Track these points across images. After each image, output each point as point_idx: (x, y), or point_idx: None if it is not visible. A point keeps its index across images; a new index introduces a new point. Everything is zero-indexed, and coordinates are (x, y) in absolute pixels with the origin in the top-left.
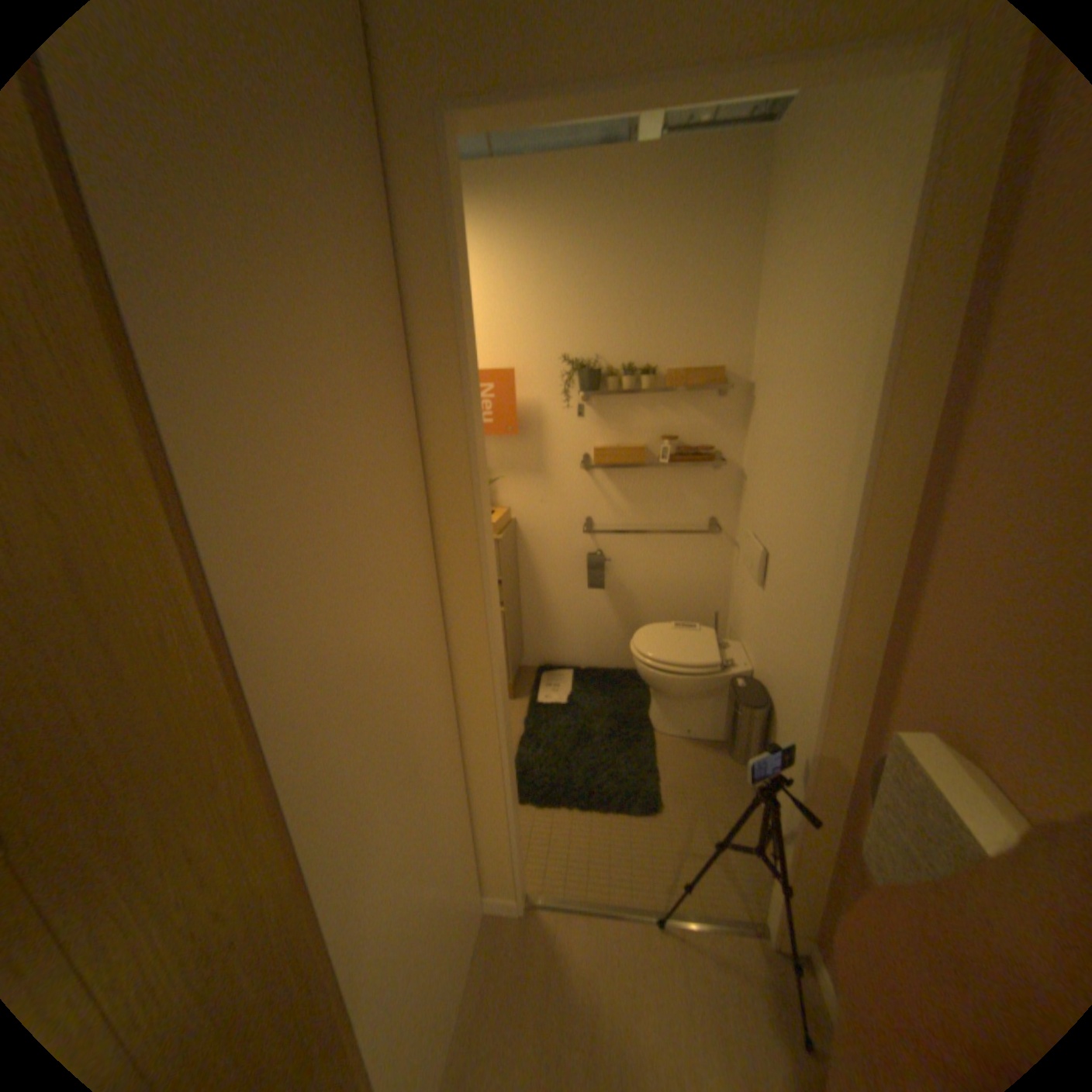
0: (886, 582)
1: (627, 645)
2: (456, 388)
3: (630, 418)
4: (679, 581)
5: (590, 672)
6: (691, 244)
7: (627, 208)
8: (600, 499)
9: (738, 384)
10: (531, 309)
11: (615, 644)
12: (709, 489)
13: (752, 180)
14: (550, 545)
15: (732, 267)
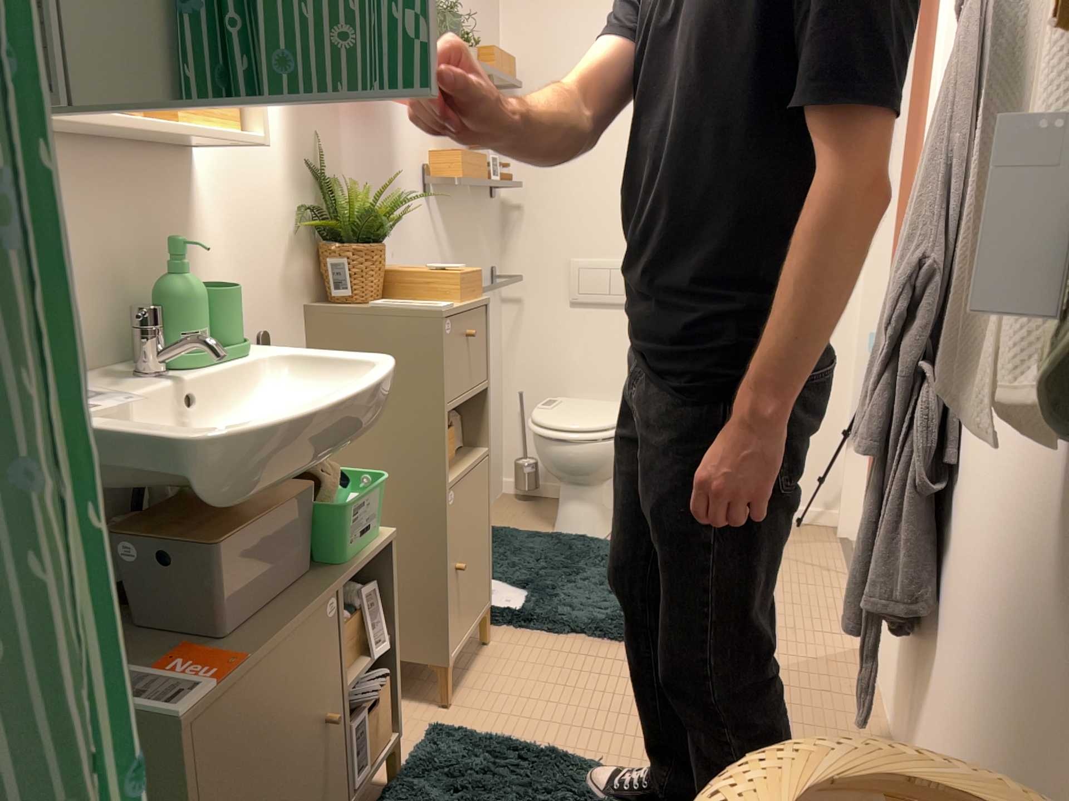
0: None
1: None
2: None
3: None
4: None
5: None
6: None
7: None
8: (436, 249)
9: None
10: None
11: None
12: (489, 231)
13: None
14: None
15: None
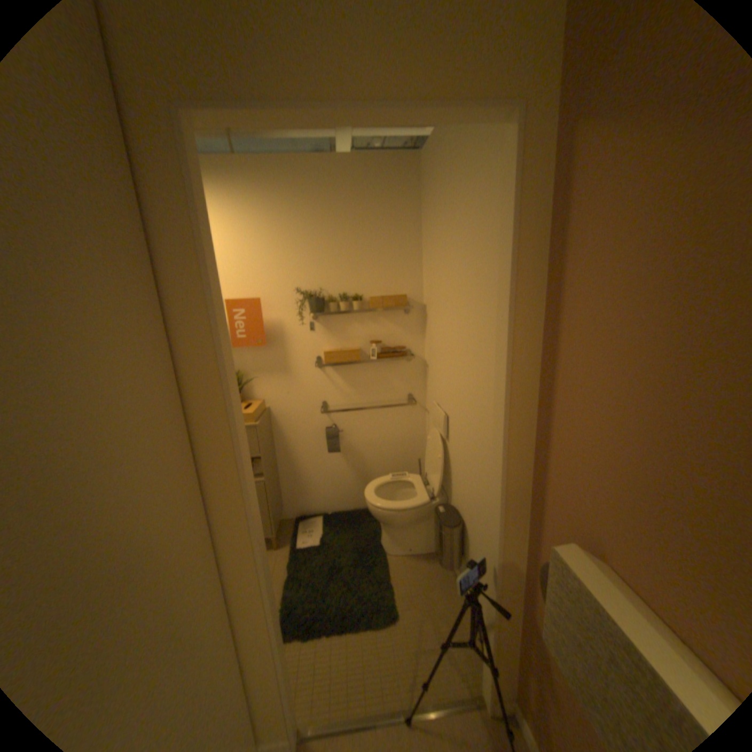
0: (522, 435)
1: (357, 490)
2: (202, 315)
3: (345, 329)
4: (389, 439)
5: (332, 515)
6: (374, 217)
7: (331, 192)
8: (329, 387)
9: (413, 305)
10: (267, 255)
11: (349, 491)
12: (402, 374)
13: (408, 181)
14: (295, 423)
15: (402, 232)
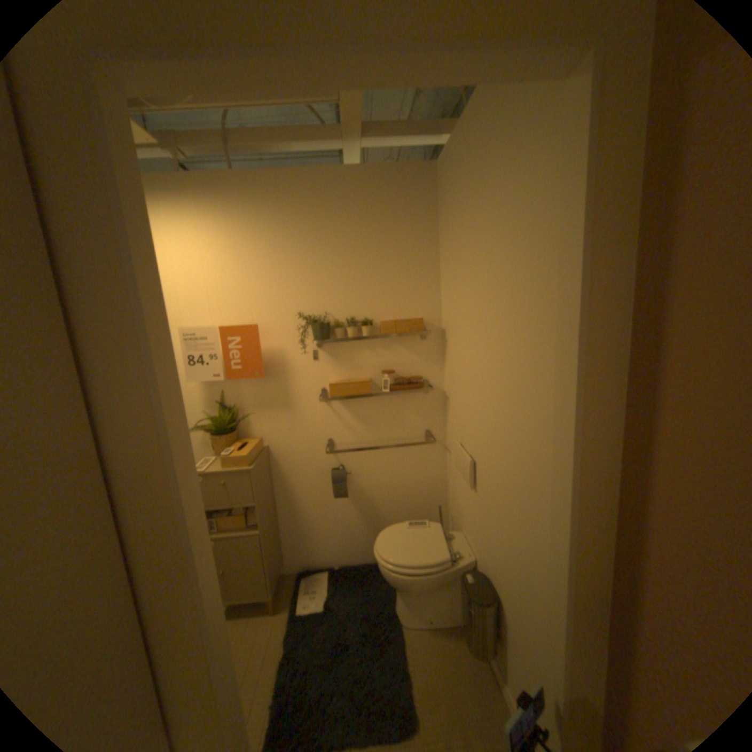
0: (592, 514)
1: (368, 540)
2: (142, 355)
3: (353, 357)
4: (404, 482)
5: (339, 570)
6: (386, 233)
7: (337, 207)
8: (335, 422)
9: (431, 330)
10: (267, 277)
11: (358, 541)
12: (419, 407)
13: (423, 193)
14: (296, 463)
15: (416, 249)
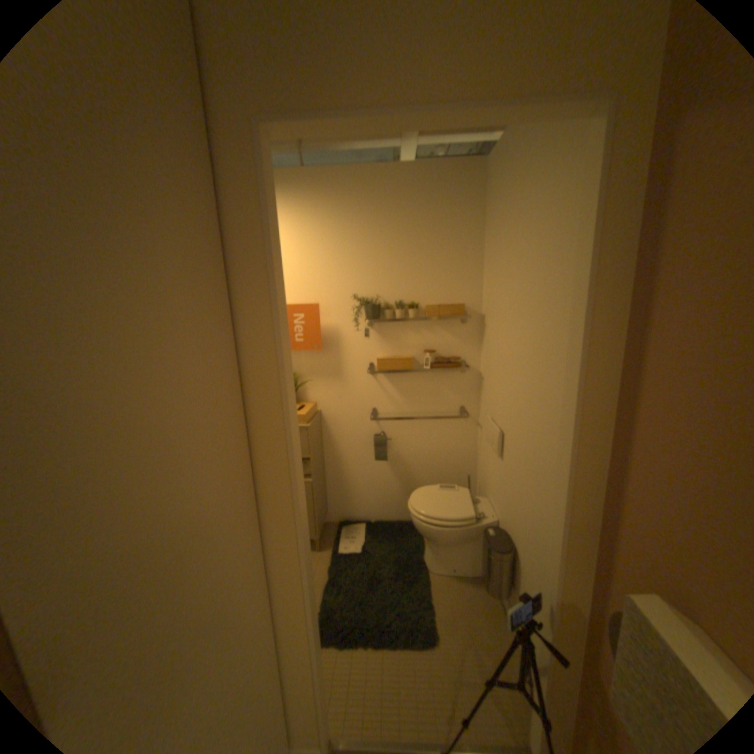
0: (592, 461)
1: (402, 501)
2: (267, 319)
3: (399, 337)
4: (438, 452)
5: (376, 524)
6: (436, 225)
7: (393, 201)
8: (379, 394)
9: (471, 315)
10: (329, 263)
11: (393, 501)
12: (456, 386)
13: (472, 188)
14: (344, 428)
15: (463, 241)
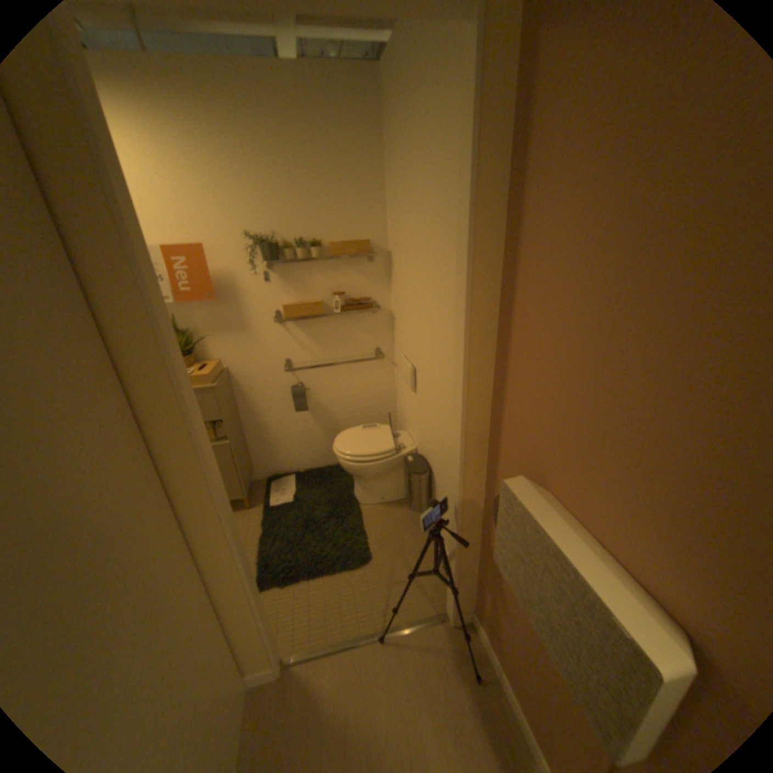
0: (480, 381)
1: (328, 447)
2: (120, 258)
3: (304, 279)
4: (358, 395)
5: (305, 472)
6: (329, 145)
7: (275, 111)
8: (291, 343)
9: (377, 252)
10: (205, 190)
11: (319, 448)
12: (368, 327)
13: (365, 101)
14: (257, 383)
15: (361, 166)
